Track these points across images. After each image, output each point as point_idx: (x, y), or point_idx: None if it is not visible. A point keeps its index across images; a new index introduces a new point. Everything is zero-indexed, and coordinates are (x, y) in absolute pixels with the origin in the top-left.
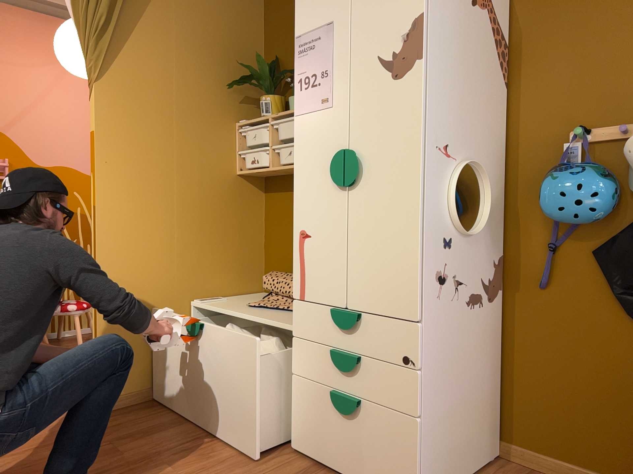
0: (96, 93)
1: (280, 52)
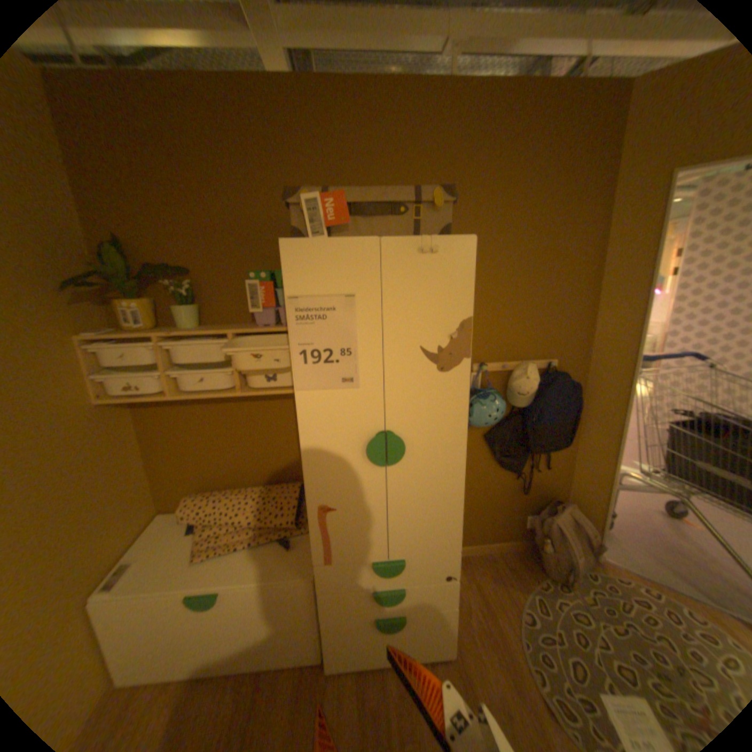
0: None
1: (119, 229)
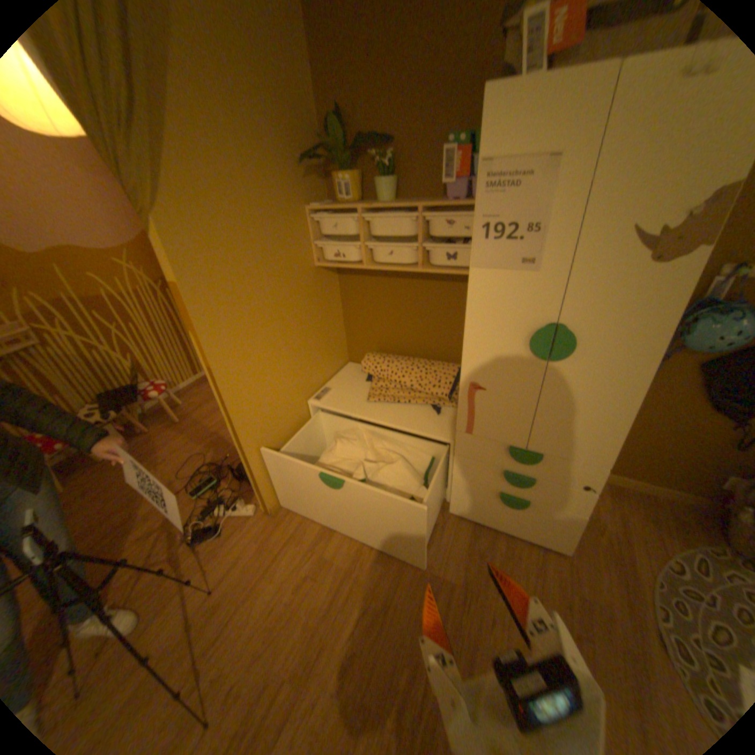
0: (154, 228)
1: (340, 96)
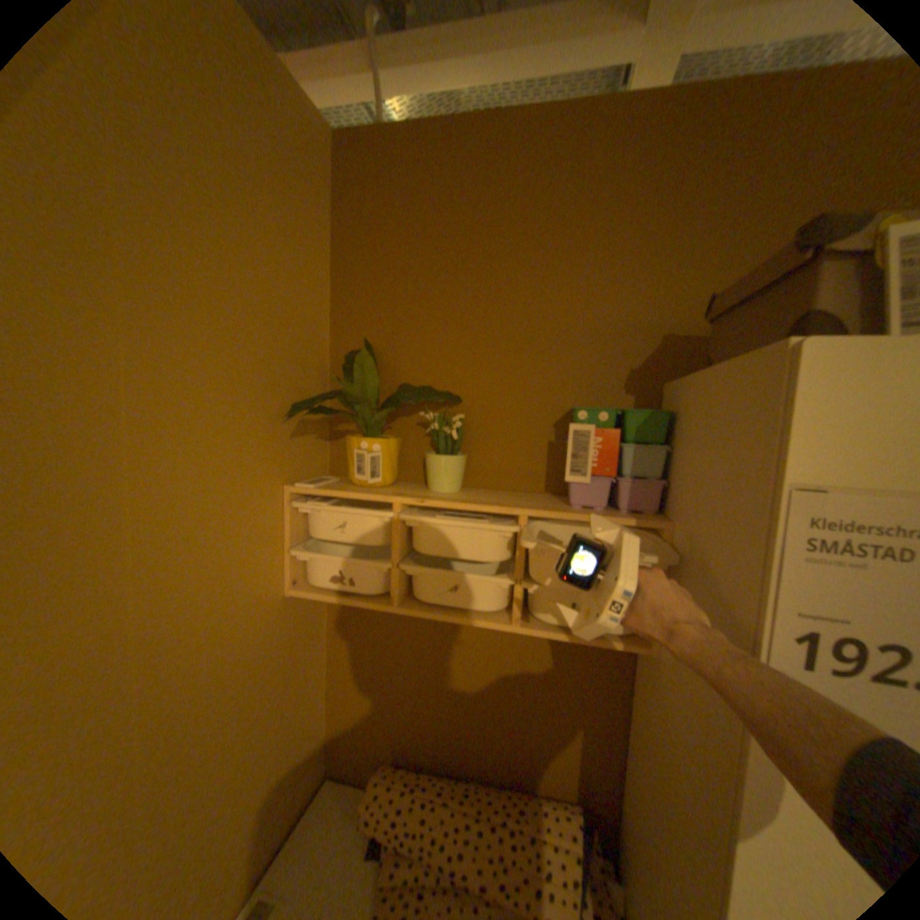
0: None
1: (378, 332)
